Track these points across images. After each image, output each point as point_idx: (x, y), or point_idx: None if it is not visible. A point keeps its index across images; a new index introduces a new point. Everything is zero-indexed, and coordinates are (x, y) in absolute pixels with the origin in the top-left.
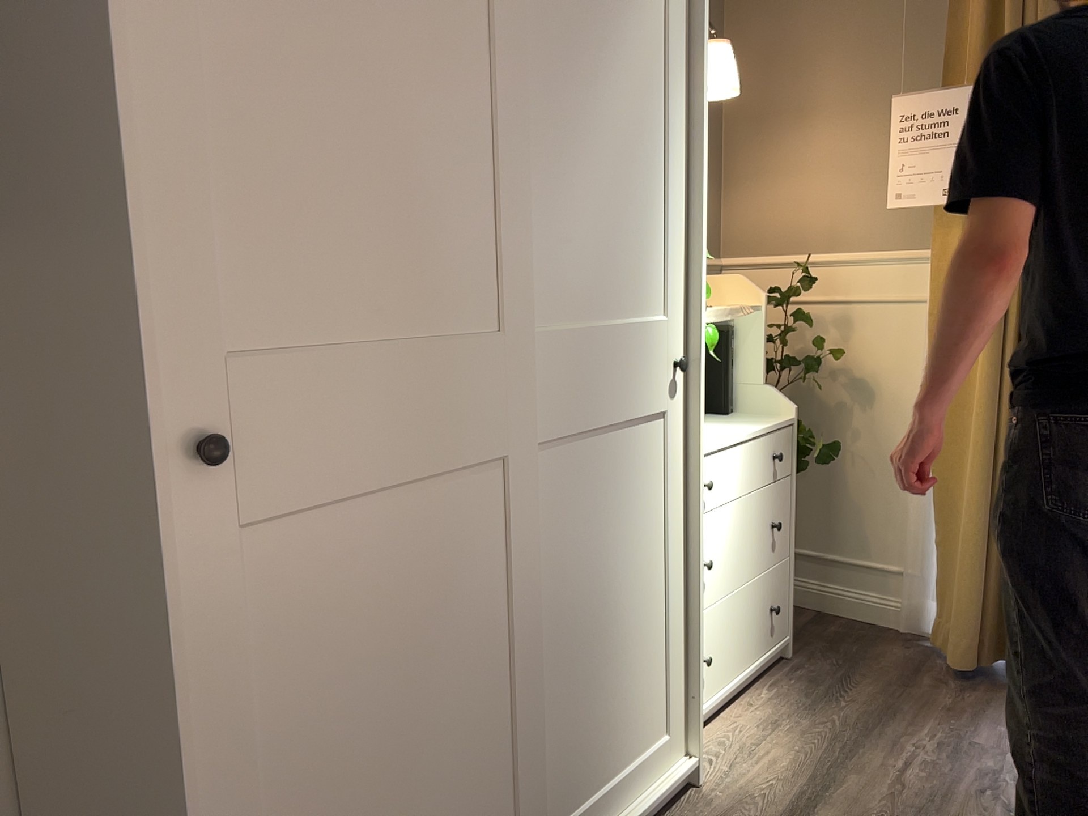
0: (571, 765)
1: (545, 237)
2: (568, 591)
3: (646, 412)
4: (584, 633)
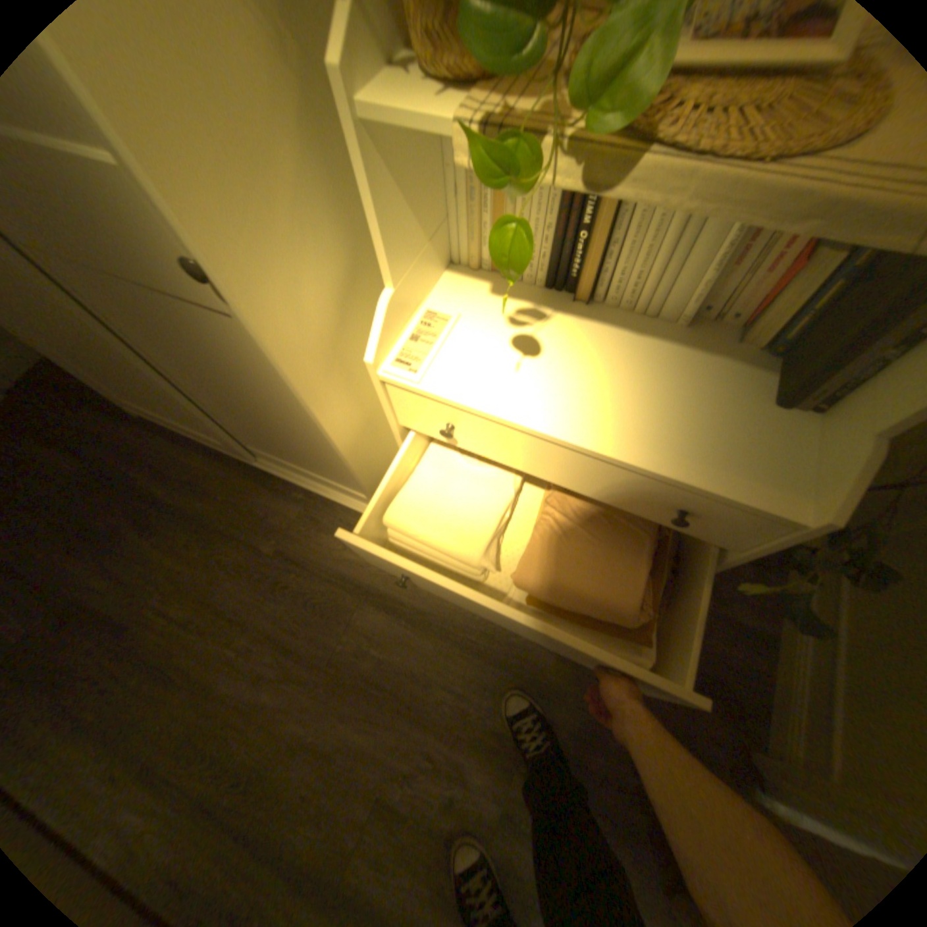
0: (262, 446)
1: None
2: (186, 372)
3: (187, 297)
4: (228, 404)
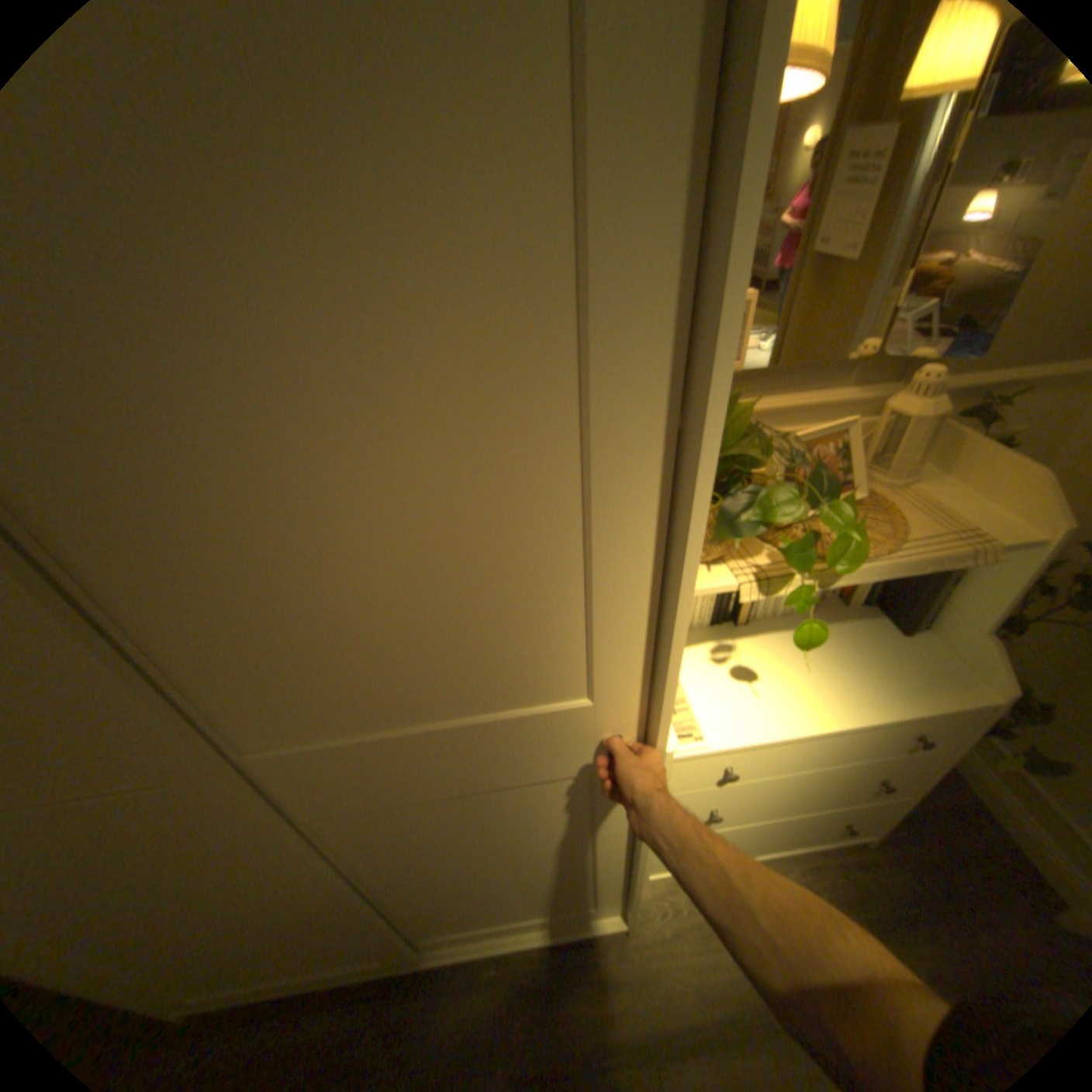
0: (449, 927)
1: (221, 671)
2: (415, 876)
3: (542, 780)
4: (449, 888)
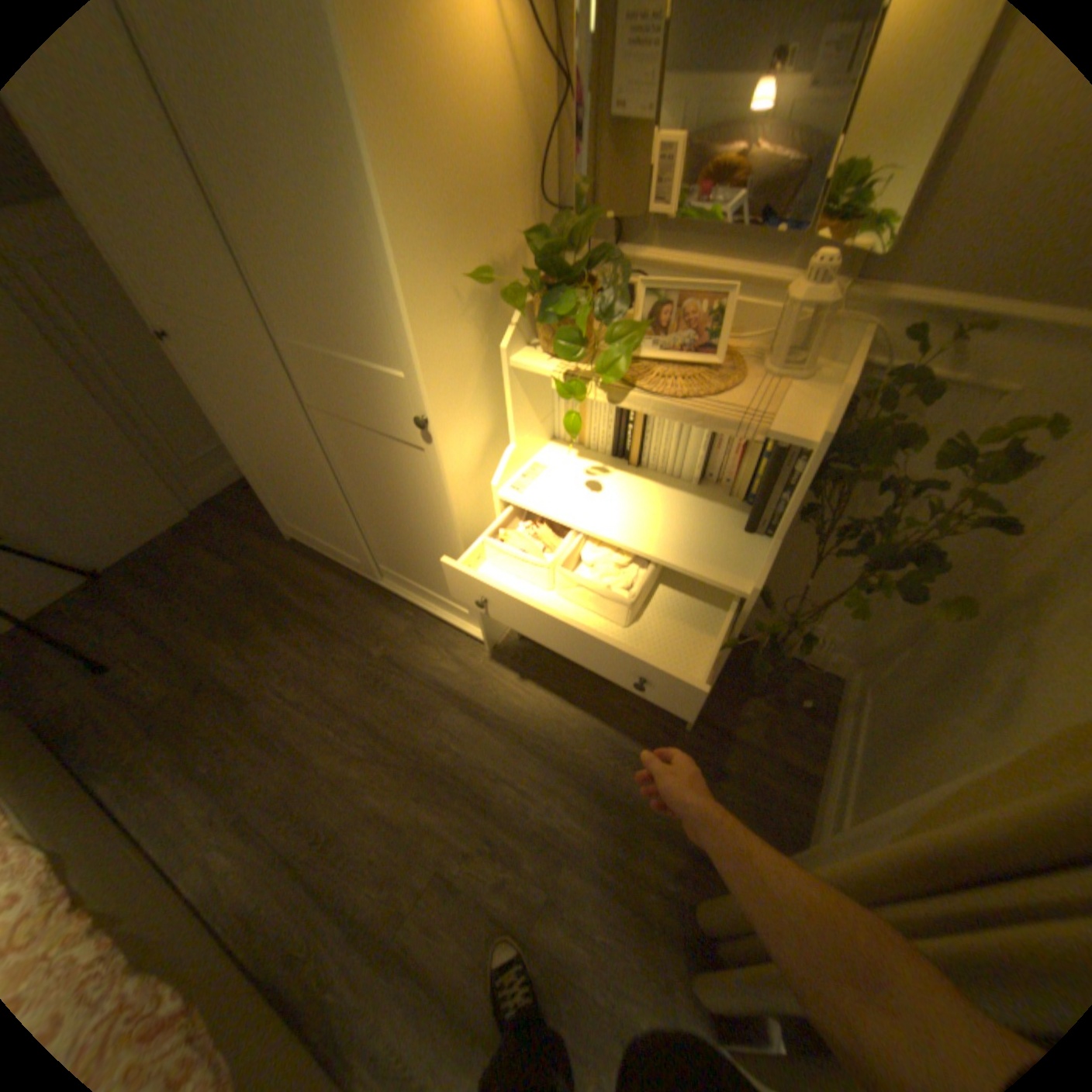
0: (393, 562)
1: (261, 270)
2: (365, 492)
3: (401, 438)
4: (384, 519)
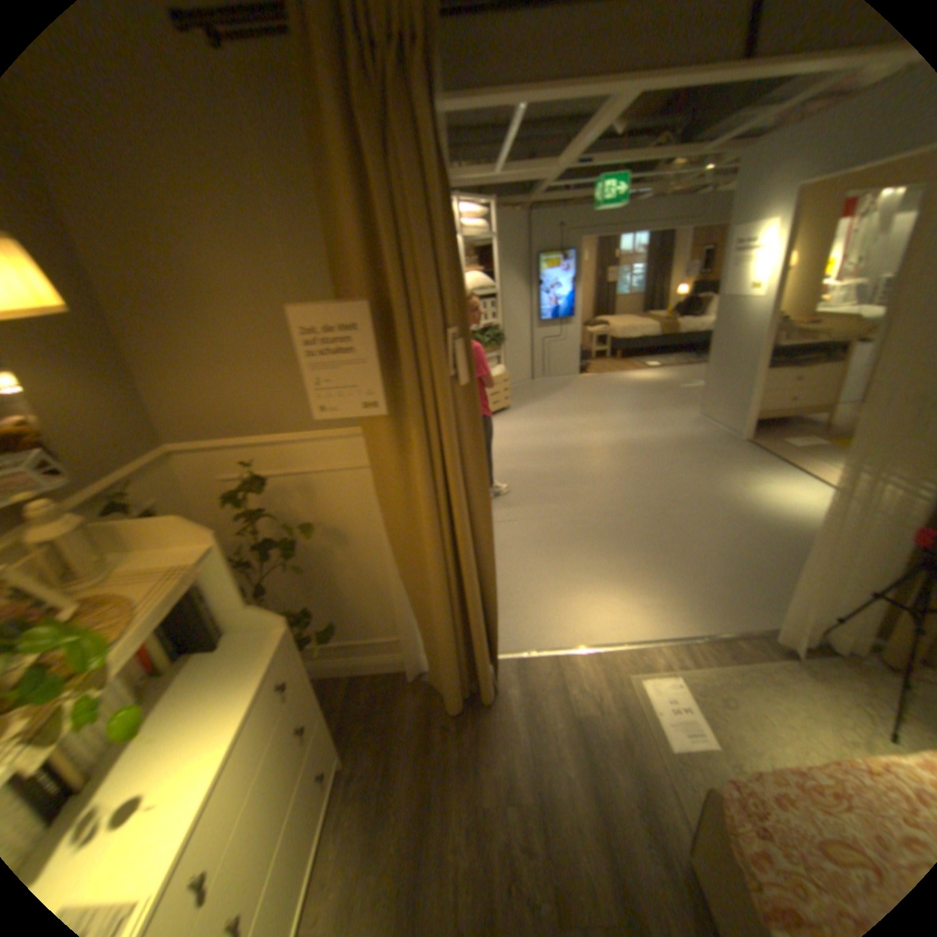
0: None
1: None
2: None
3: None
4: None
